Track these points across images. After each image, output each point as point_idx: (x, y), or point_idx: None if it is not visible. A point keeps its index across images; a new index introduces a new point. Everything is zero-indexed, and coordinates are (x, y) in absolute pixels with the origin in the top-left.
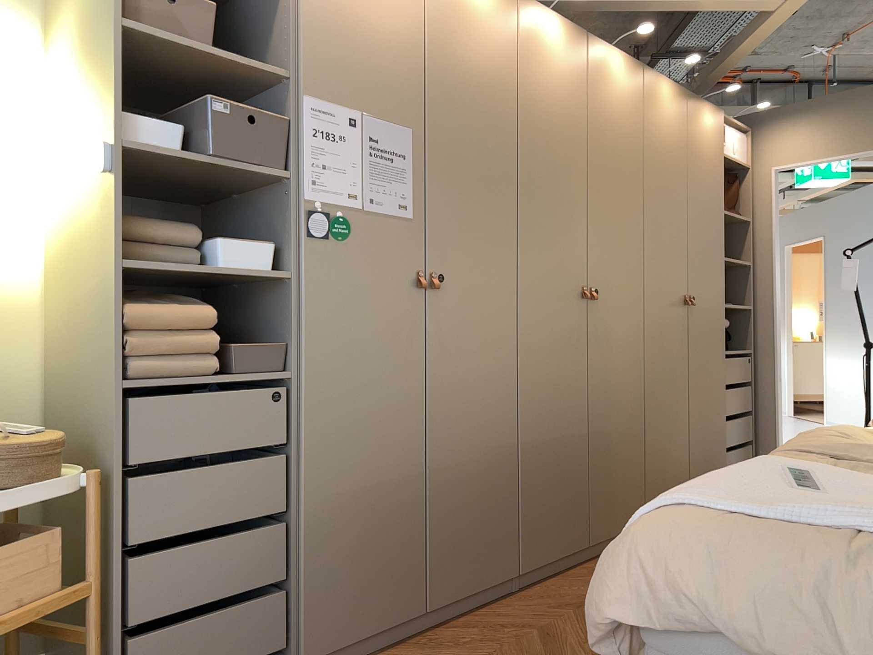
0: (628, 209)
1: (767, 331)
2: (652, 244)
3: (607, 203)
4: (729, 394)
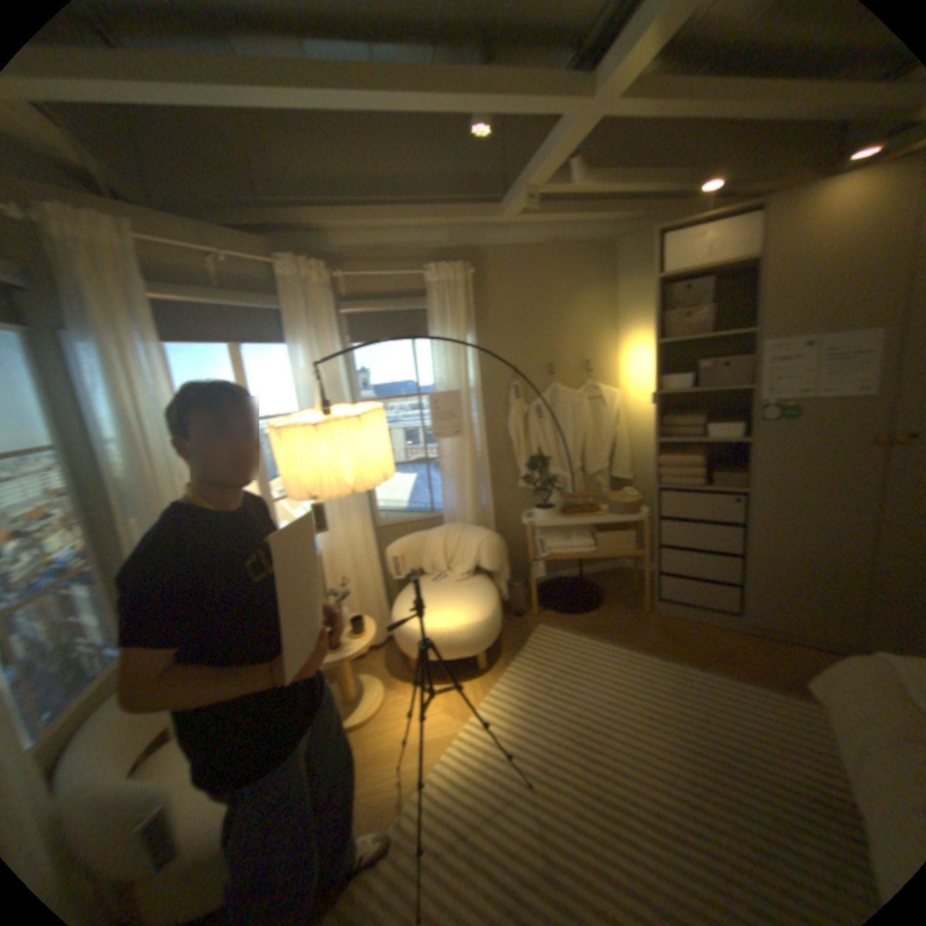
0: None
1: None
2: None
3: None
4: None
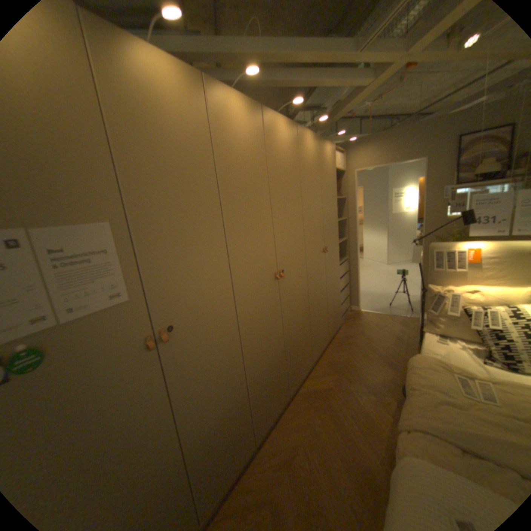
0: (298, 214)
1: (357, 247)
2: (311, 228)
3: (287, 216)
4: (344, 279)
